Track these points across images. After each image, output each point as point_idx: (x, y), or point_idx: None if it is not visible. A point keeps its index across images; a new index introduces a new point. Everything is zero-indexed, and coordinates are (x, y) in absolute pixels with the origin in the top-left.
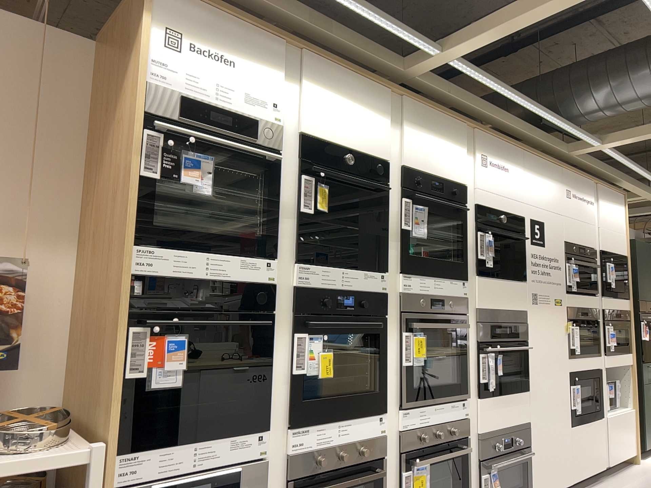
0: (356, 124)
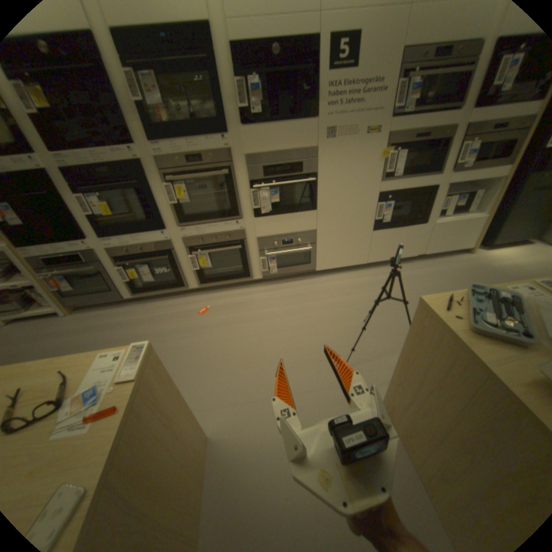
0: None
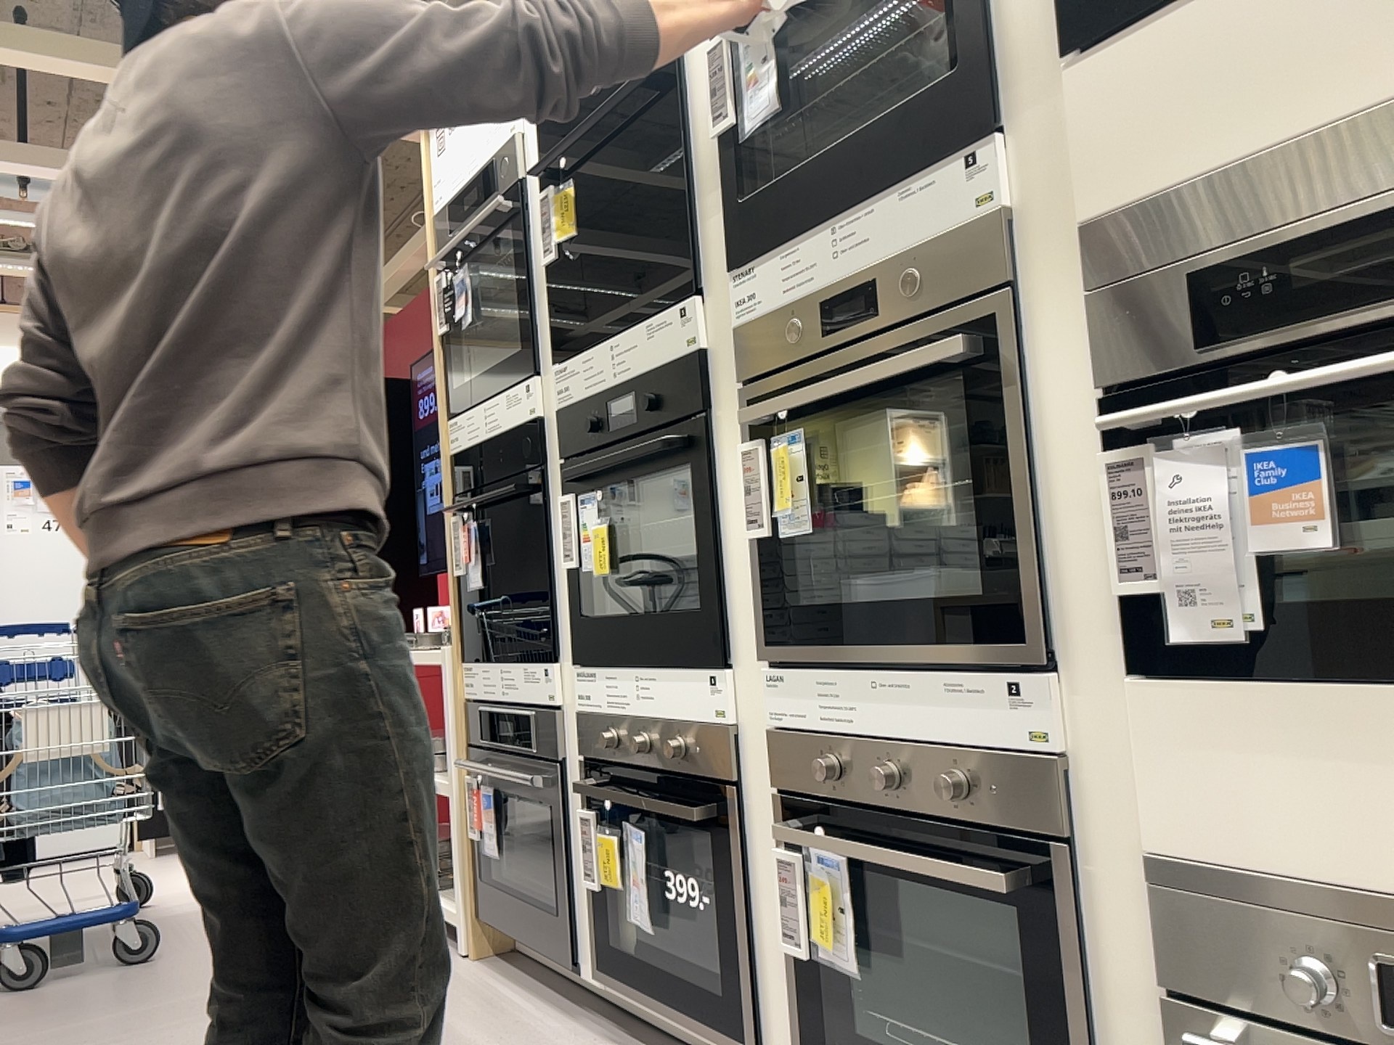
0: None
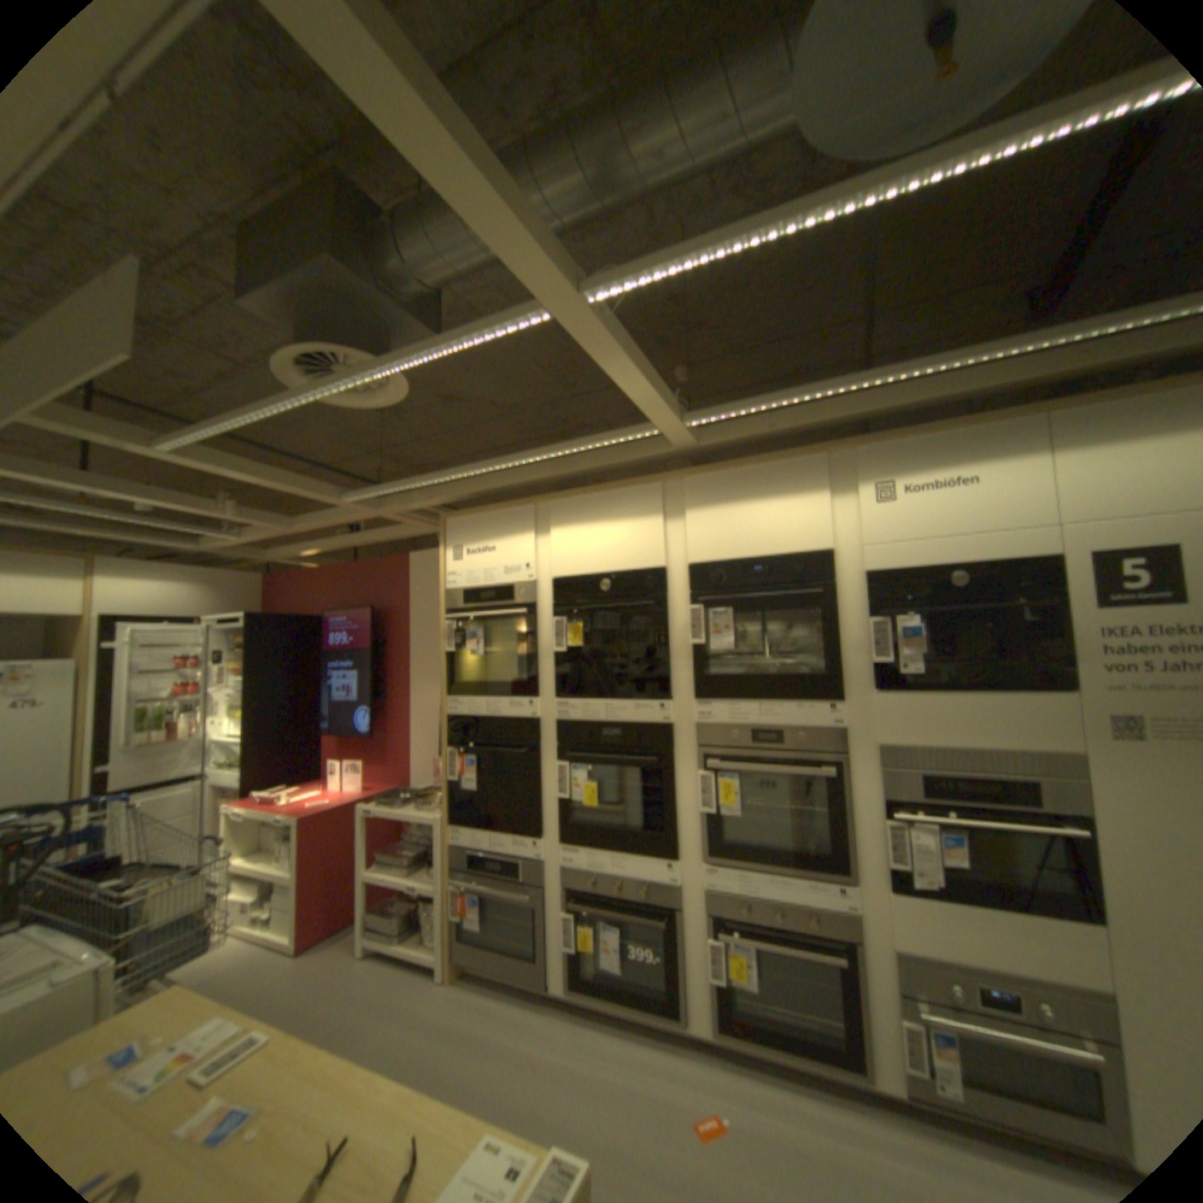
0: (612, 540)
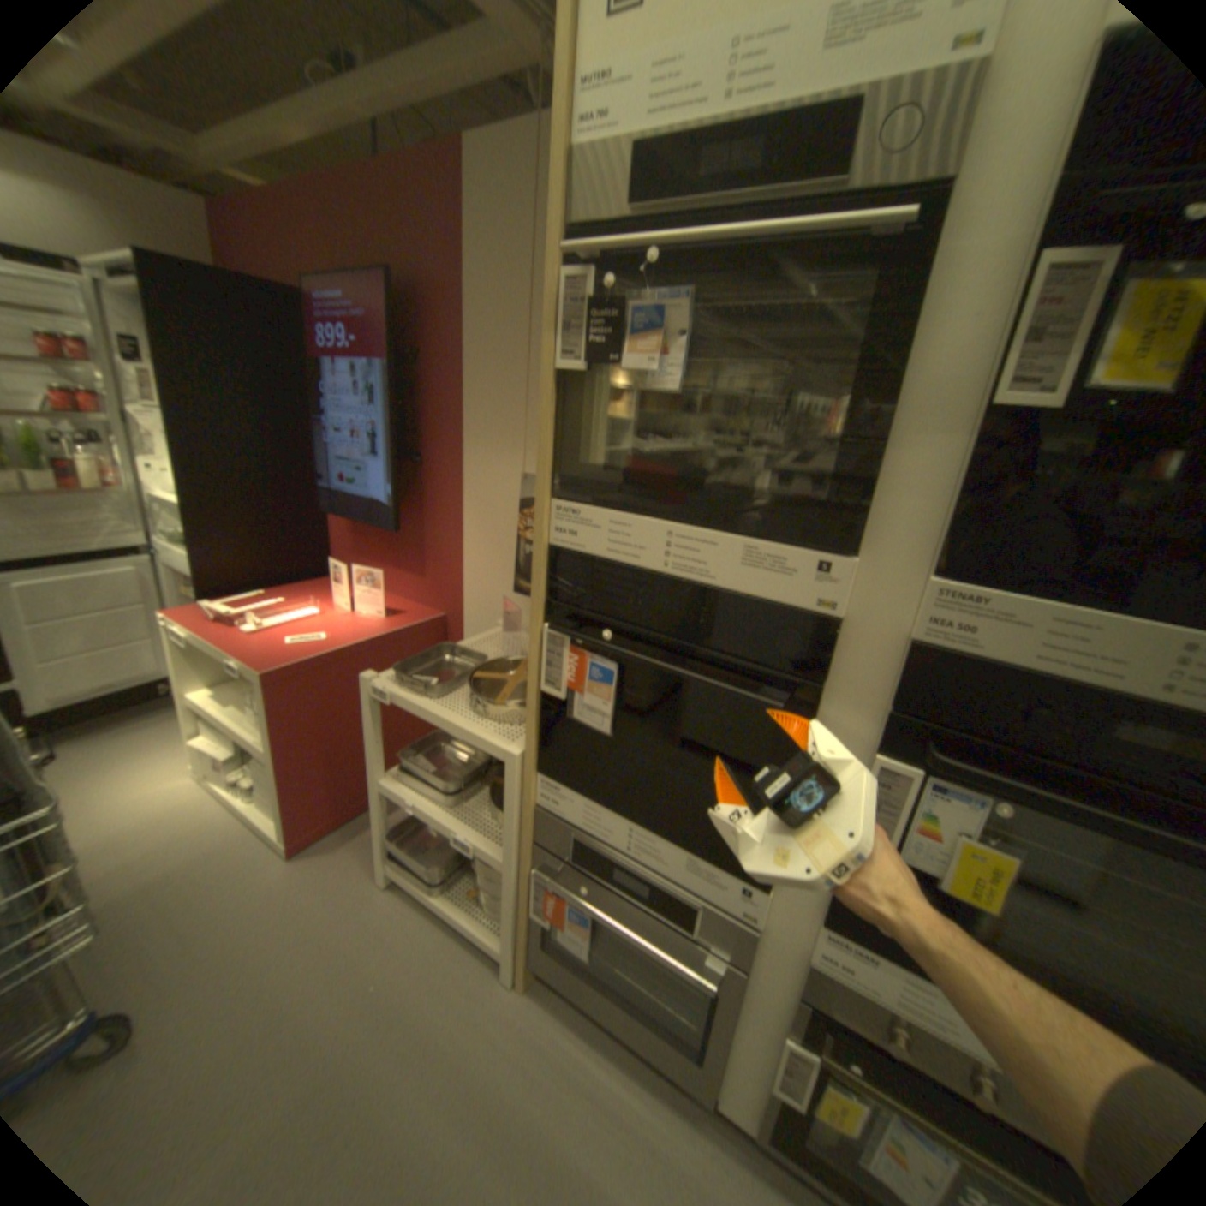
0: None
